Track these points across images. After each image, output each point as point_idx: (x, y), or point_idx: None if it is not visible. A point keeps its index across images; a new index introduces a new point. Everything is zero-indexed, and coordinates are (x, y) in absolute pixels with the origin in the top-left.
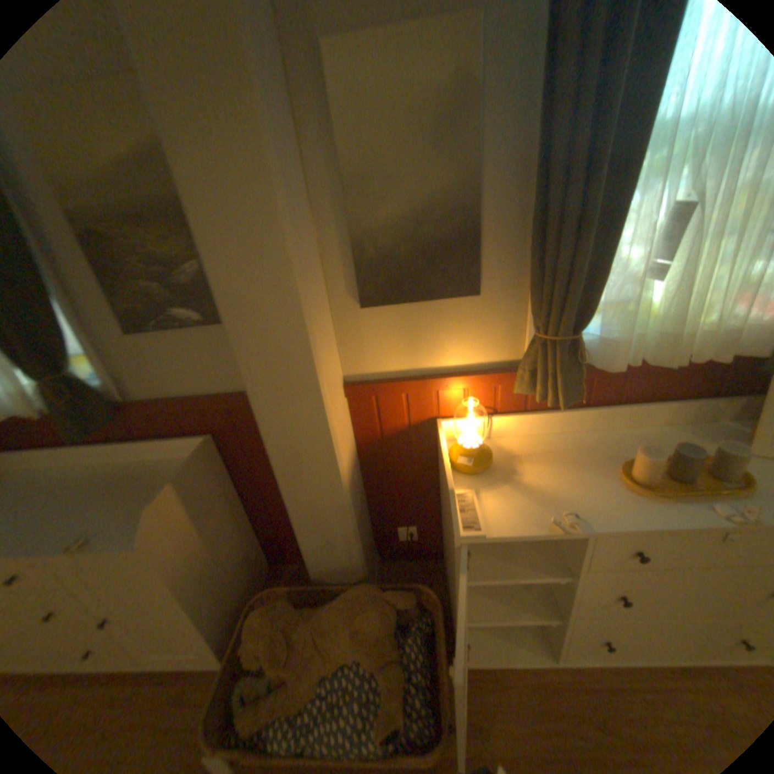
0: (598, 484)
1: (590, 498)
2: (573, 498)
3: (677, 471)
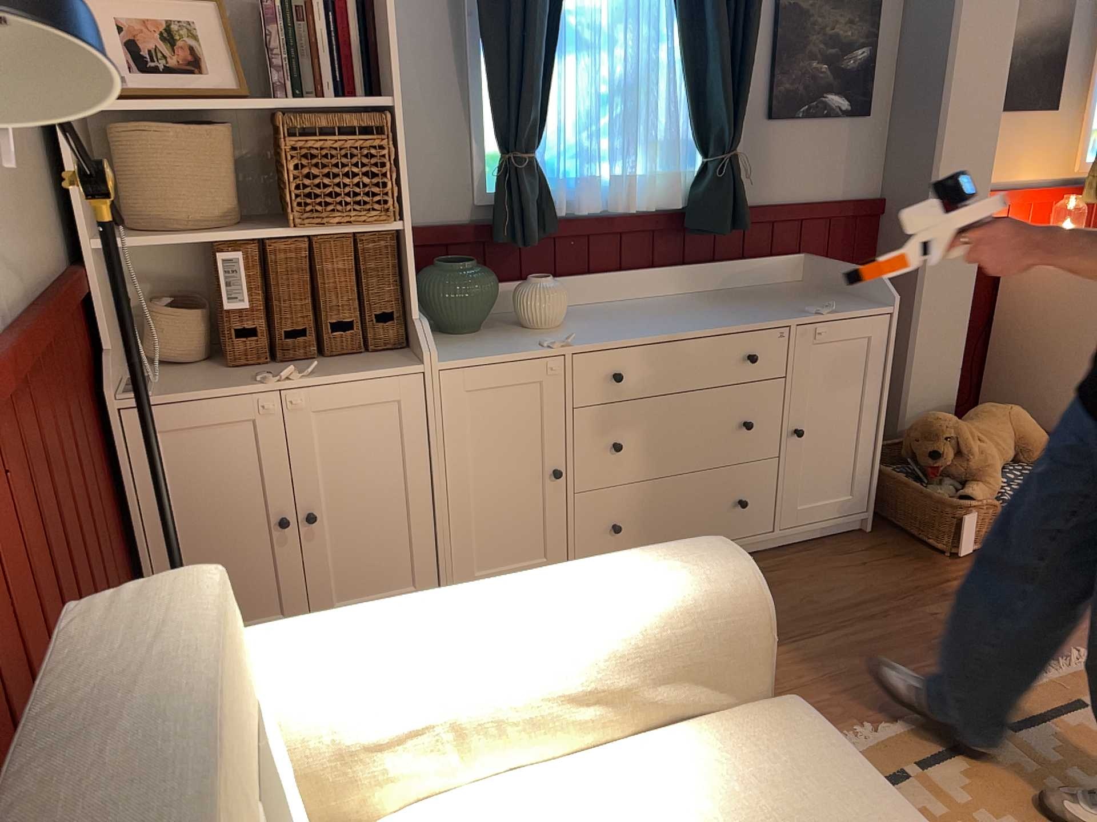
0: None
1: None
2: None
3: None
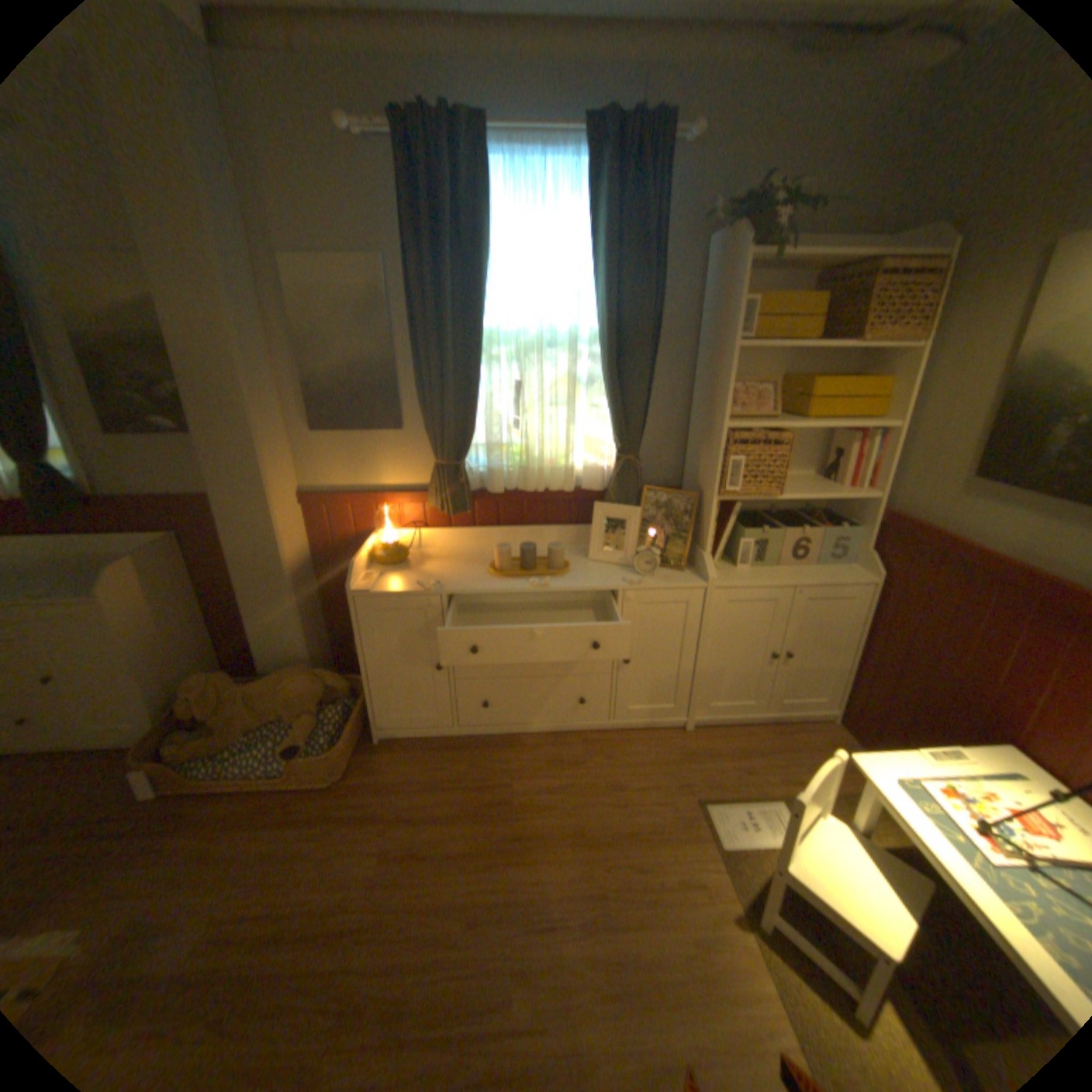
0: (471, 572)
1: (458, 577)
2: (446, 577)
3: (522, 563)
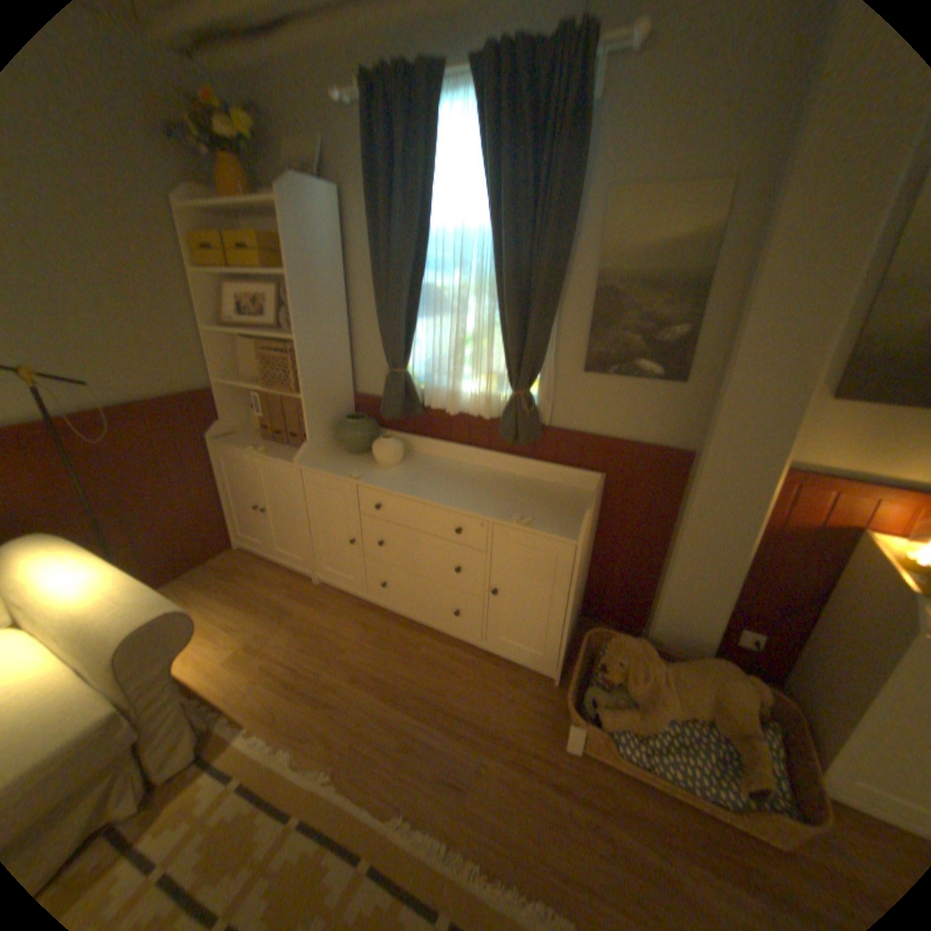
0: None
1: None
2: None
3: None
